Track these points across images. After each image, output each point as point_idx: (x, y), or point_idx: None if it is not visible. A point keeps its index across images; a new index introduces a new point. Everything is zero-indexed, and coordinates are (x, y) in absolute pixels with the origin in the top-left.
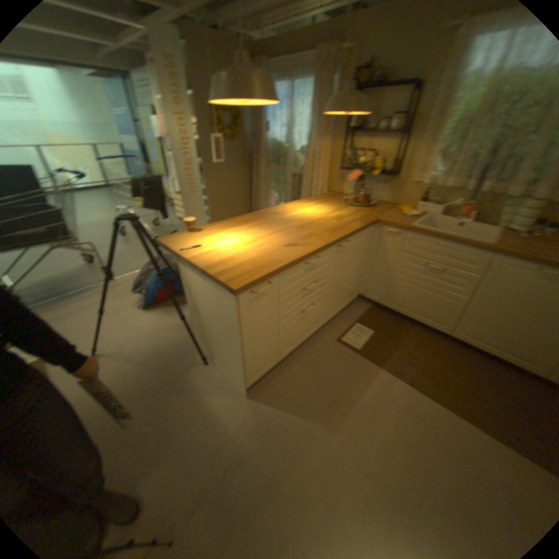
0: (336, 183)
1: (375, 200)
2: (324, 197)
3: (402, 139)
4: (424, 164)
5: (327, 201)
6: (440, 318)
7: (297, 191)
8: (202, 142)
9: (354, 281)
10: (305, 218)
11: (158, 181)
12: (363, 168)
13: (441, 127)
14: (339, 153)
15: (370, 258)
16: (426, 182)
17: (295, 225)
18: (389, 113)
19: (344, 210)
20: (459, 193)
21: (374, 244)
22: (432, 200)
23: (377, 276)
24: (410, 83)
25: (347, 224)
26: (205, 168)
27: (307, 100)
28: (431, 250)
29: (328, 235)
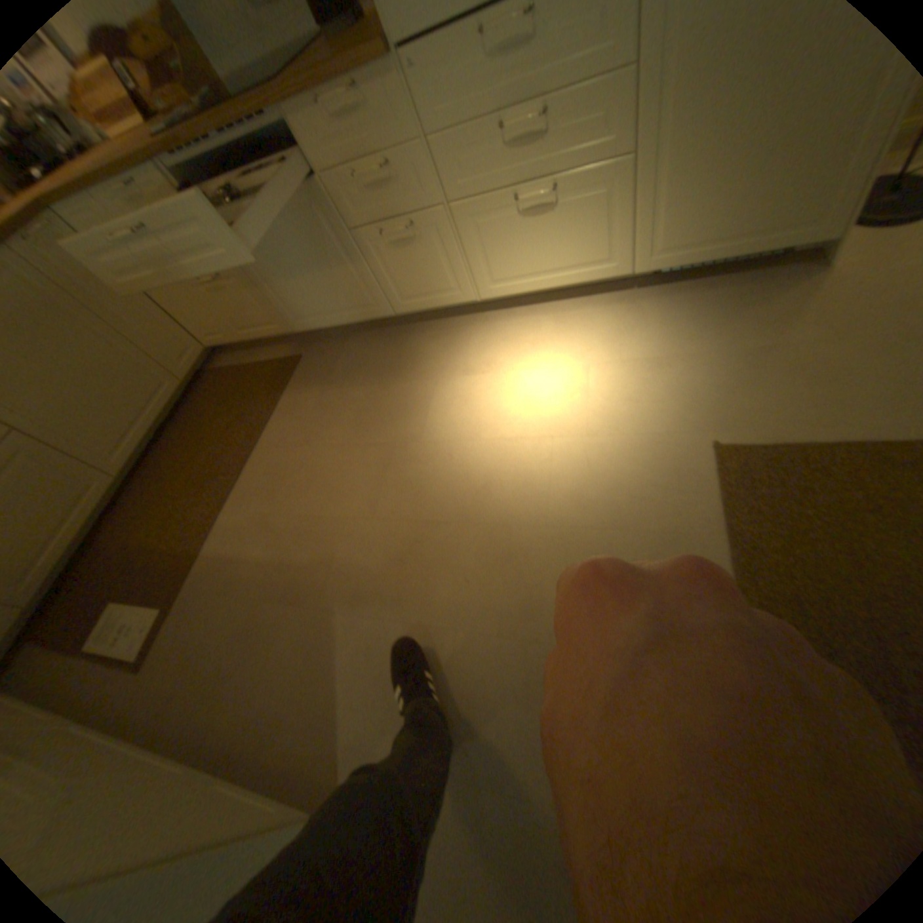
0: None
1: None
2: None
3: None
4: None
5: None
6: (70, 490)
7: None
8: None
9: None
10: None
11: None
12: None
13: None
14: None
15: None
16: None
17: None
18: None
19: None
20: None
21: None
22: None
23: None
24: None
25: None
26: None
27: None
28: None
29: None
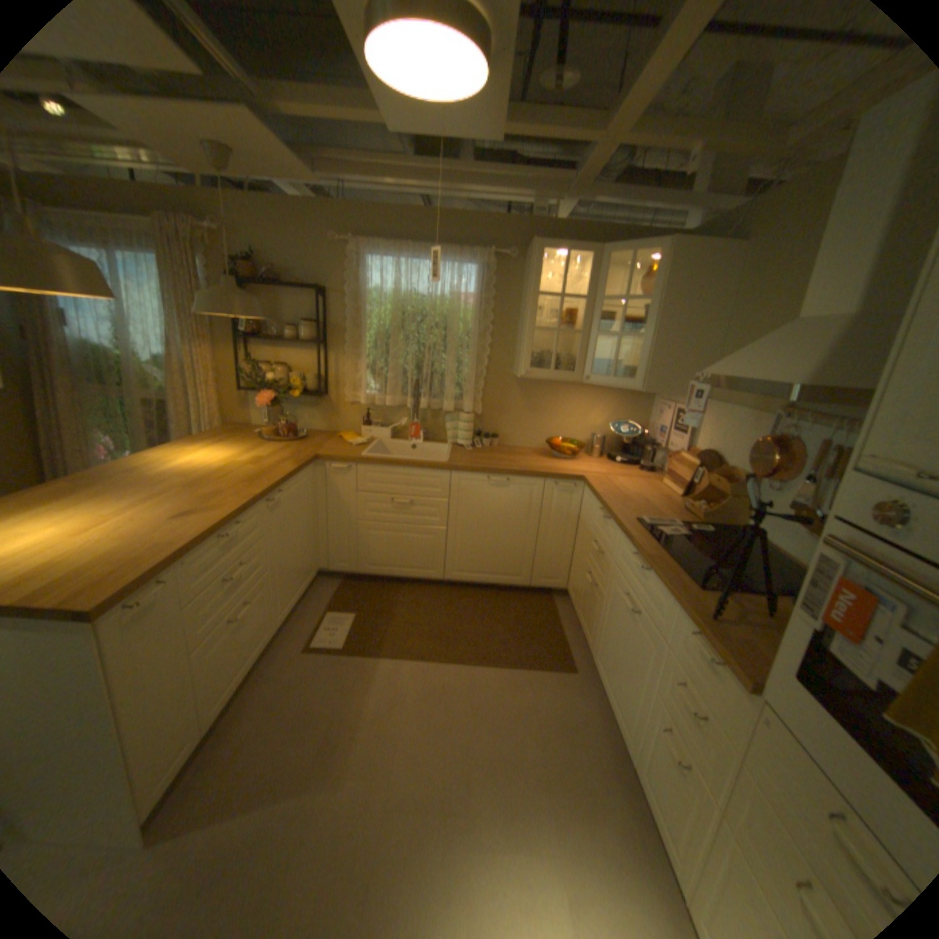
0: (234, 412)
1: (303, 432)
2: (217, 435)
3: (318, 353)
4: (354, 383)
5: (226, 441)
6: (426, 563)
7: (157, 430)
8: None
9: (304, 551)
10: (194, 471)
11: None
12: (273, 389)
13: (360, 341)
14: (228, 368)
15: (319, 512)
16: (362, 404)
17: (177, 484)
18: (291, 320)
19: (260, 449)
20: (401, 413)
21: (319, 491)
22: (375, 424)
23: (335, 535)
24: (309, 289)
25: (271, 469)
26: None
27: (146, 286)
28: (390, 483)
29: (244, 488)
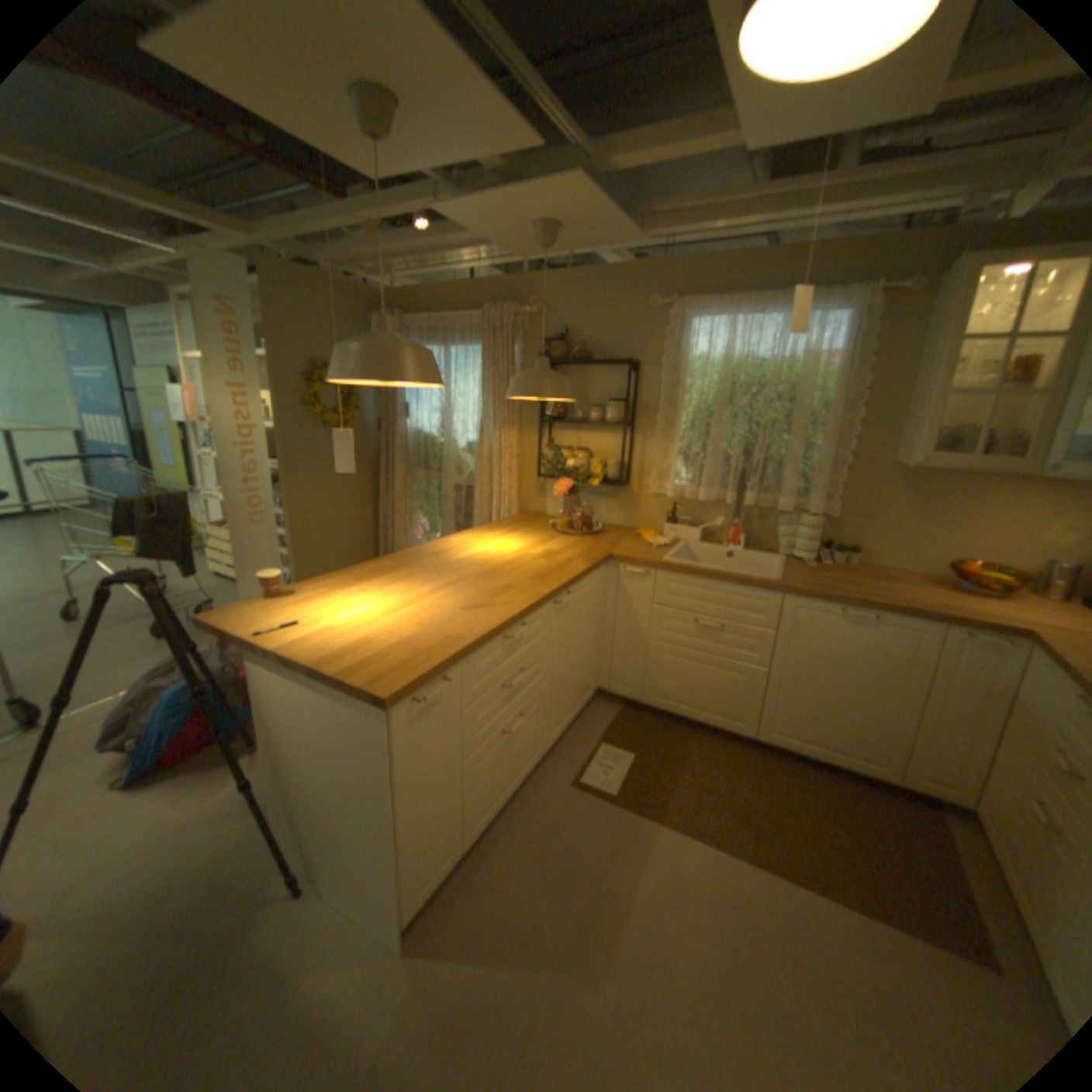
0: (531, 500)
1: (598, 525)
2: (514, 523)
3: (624, 436)
4: (661, 470)
5: (521, 530)
6: (734, 711)
7: (464, 514)
8: (279, 435)
9: (585, 664)
10: (490, 560)
11: (171, 504)
12: (572, 476)
13: (674, 420)
14: (531, 453)
15: (606, 621)
16: (669, 496)
17: (473, 573)
18: (599, 399)
19: (552, 542)
20: (717, 509)
21: (608, 596)
22: (682, 521)
23: (621, 651)
24: (621, 363)
25: (562, 566)
26: (284, 479)
27: (470, 376)
28: (696, 598)
29: (534, 585)
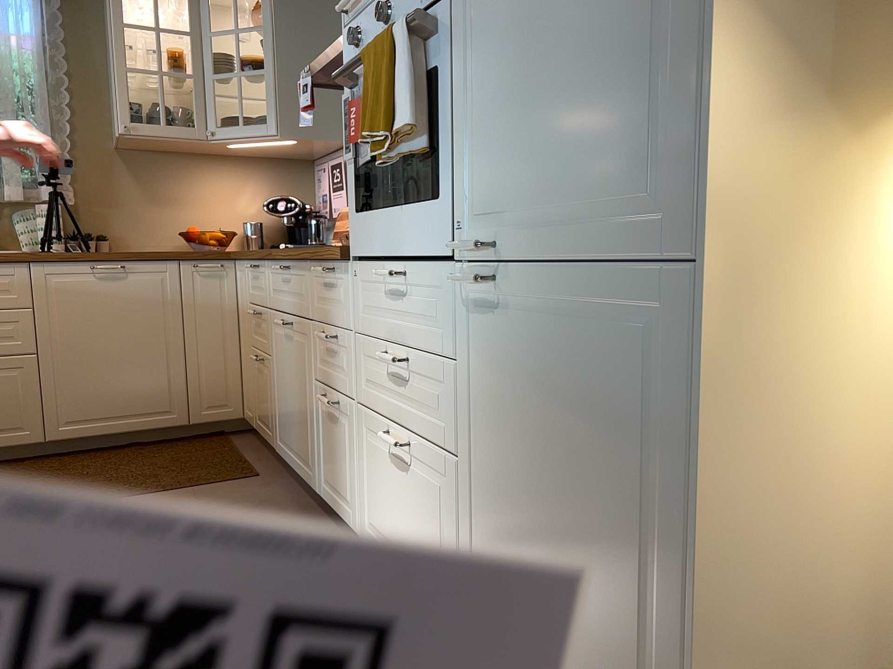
0: None
1: None
2: None
3: None
4: None
5: None
6: (9, 418)
7: None
8: None
9: None
10: None
11: None
12: None
13: None
14: None
15: None
16: None
17: None
18: None
19: None
20: None
21: None
22: None
23: None
24: None
25: None
26: None
27: None
28: None
29: None
